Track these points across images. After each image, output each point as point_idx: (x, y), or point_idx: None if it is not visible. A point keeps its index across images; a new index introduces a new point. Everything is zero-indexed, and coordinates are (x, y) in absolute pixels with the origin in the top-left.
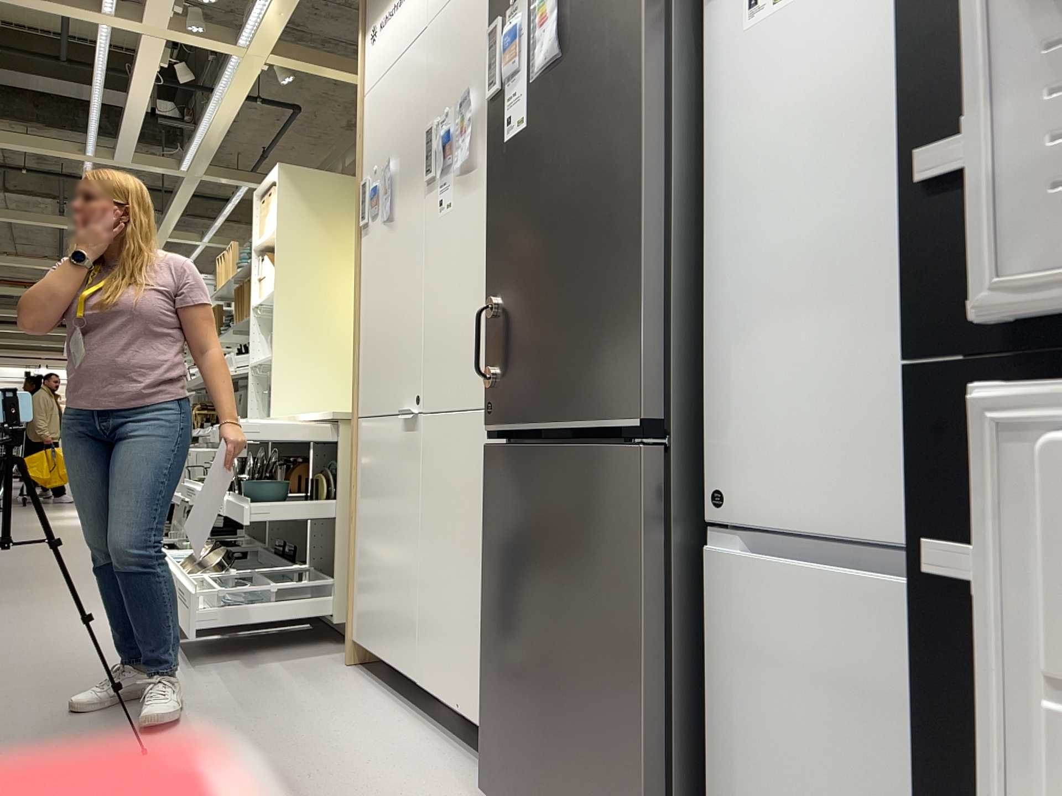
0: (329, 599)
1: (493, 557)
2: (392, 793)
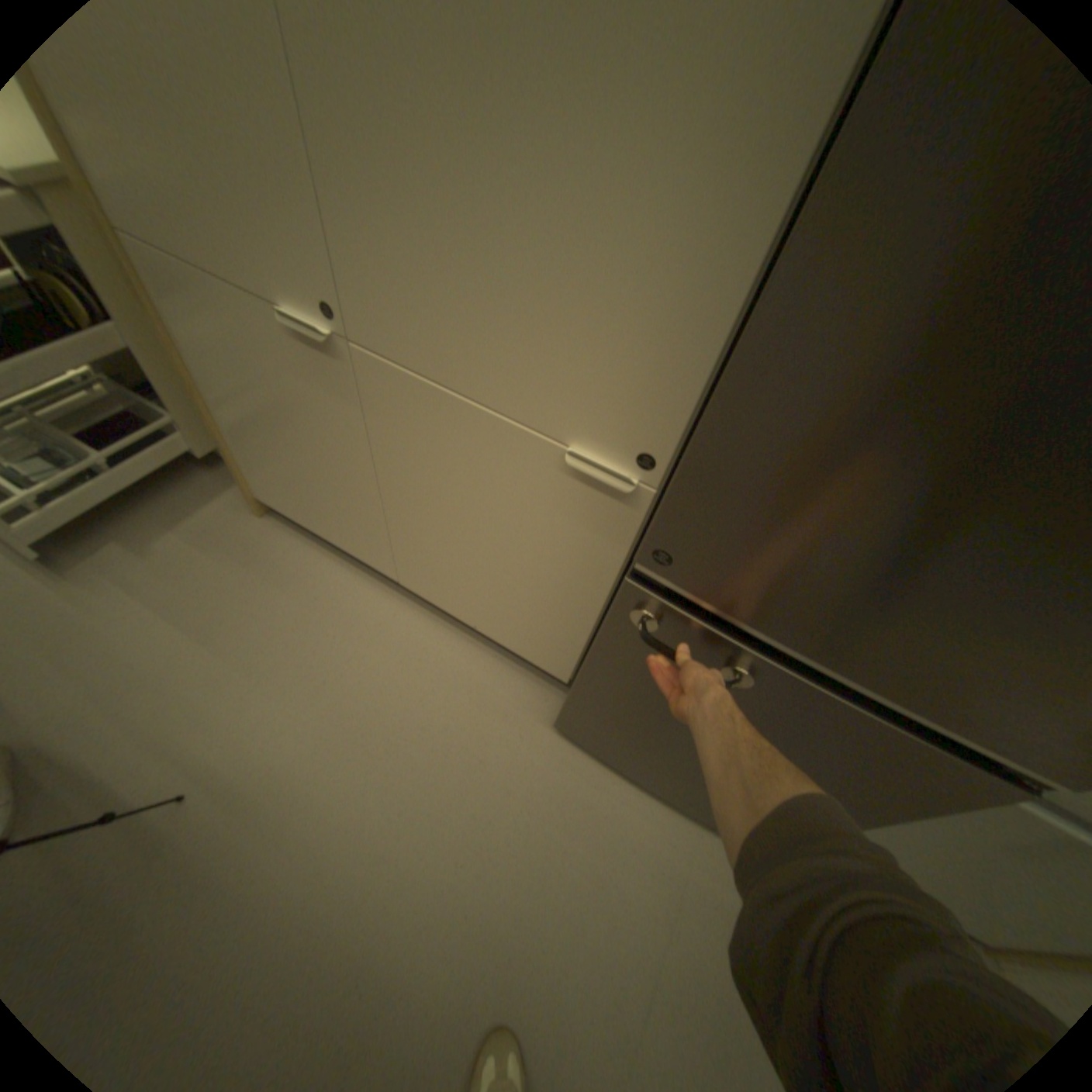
0: (170, 429)
1: (621, 663)
2: (471, 737)
